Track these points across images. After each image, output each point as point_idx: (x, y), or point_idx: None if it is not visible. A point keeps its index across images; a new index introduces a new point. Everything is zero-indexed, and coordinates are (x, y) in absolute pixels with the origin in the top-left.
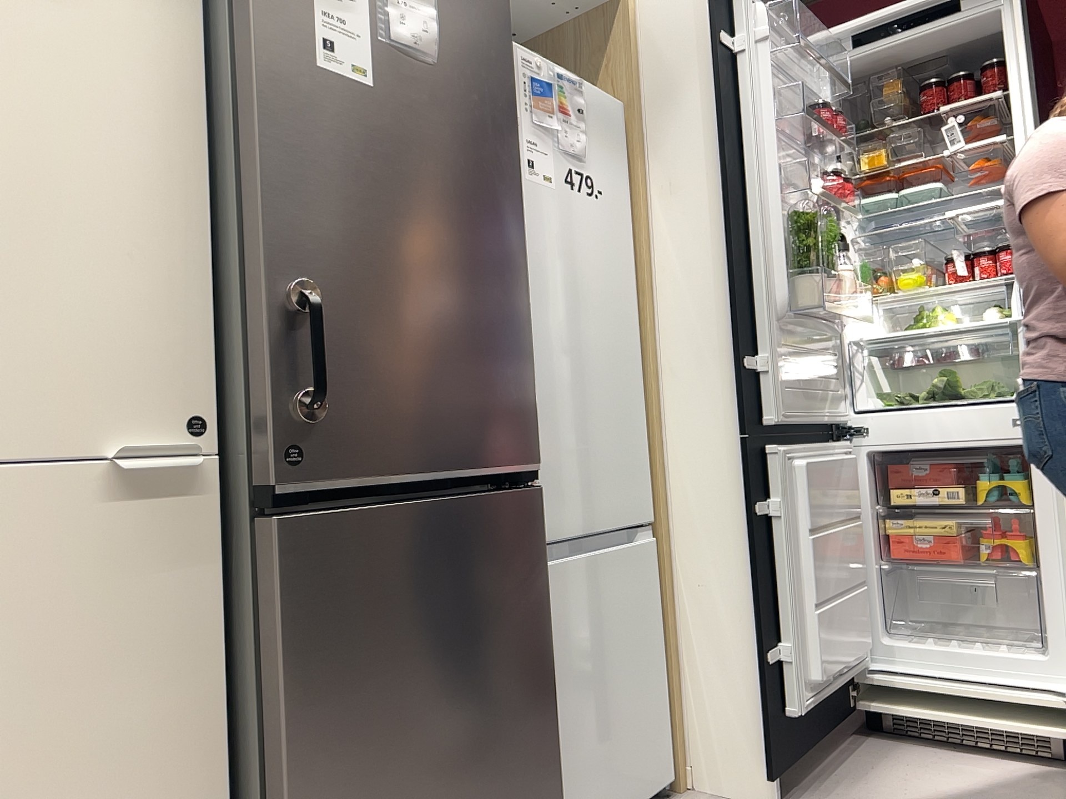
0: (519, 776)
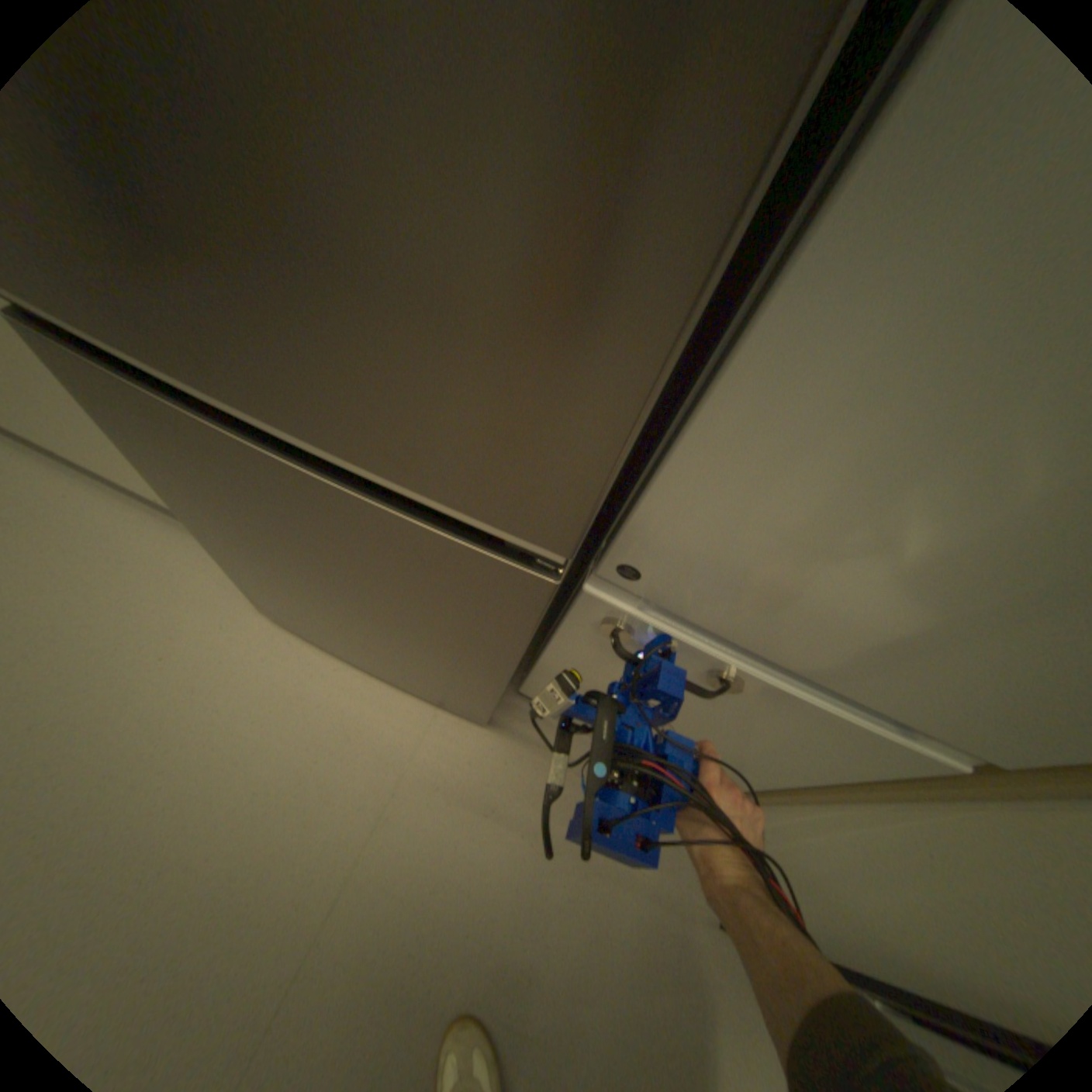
0: (439, 670)
